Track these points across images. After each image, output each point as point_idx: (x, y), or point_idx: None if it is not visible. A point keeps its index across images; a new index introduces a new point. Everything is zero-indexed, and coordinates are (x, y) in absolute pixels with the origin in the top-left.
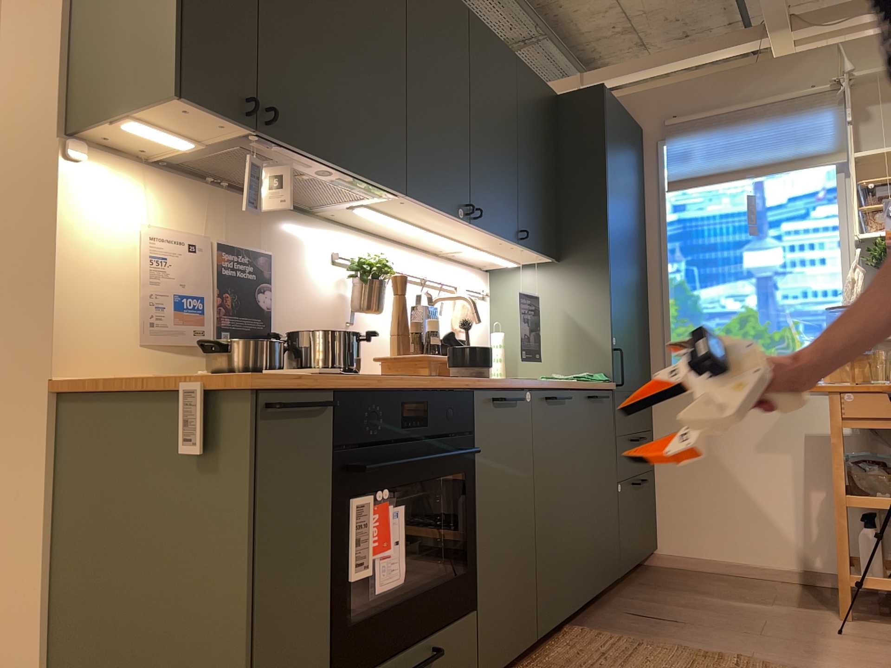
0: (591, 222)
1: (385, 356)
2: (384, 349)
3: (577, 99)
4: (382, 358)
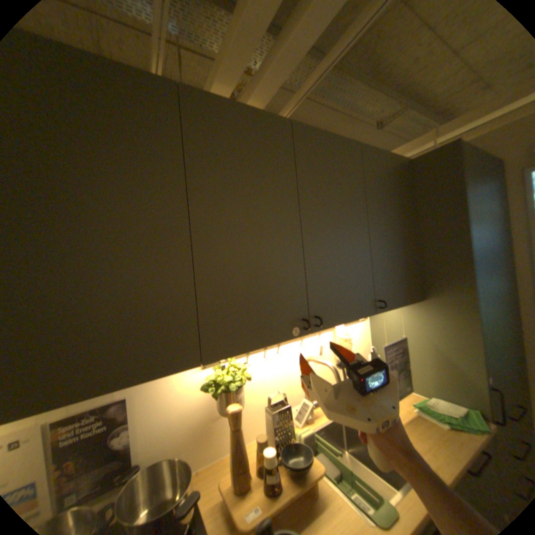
0: (456, 269)
1: (228, 486)
2: (257, 424)
3: (431, 157)
4: (222, 491)
